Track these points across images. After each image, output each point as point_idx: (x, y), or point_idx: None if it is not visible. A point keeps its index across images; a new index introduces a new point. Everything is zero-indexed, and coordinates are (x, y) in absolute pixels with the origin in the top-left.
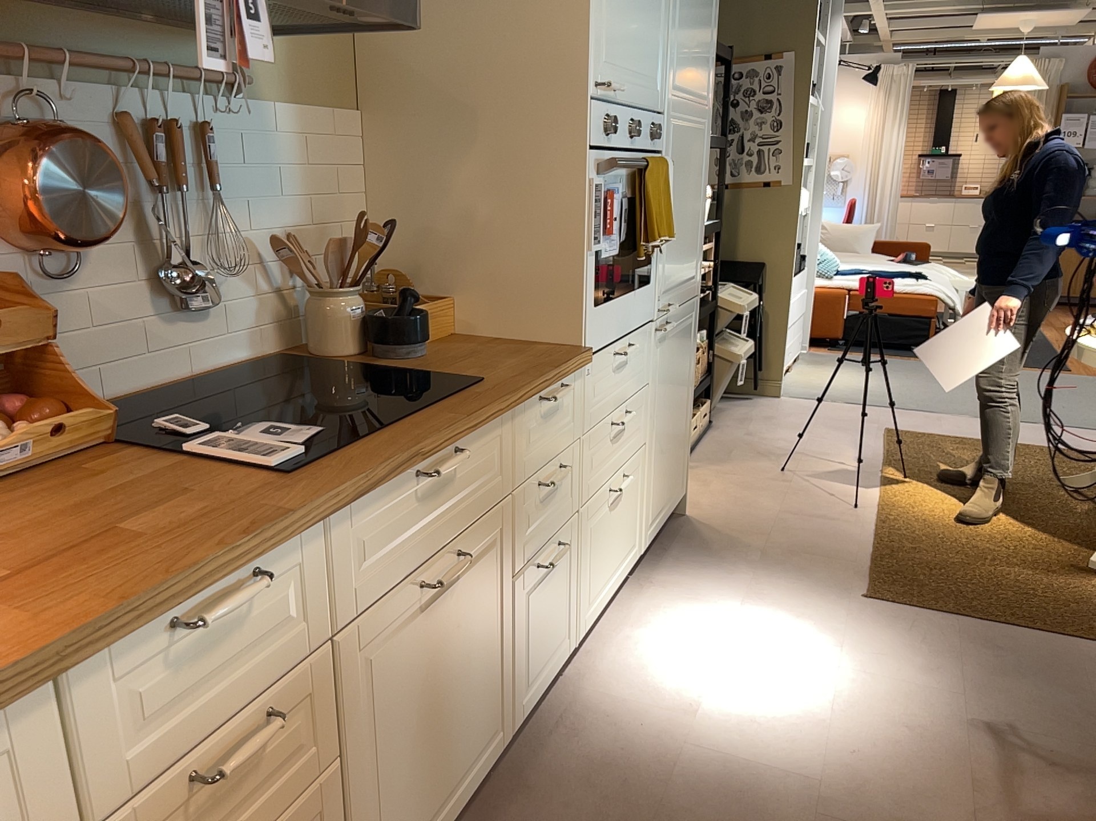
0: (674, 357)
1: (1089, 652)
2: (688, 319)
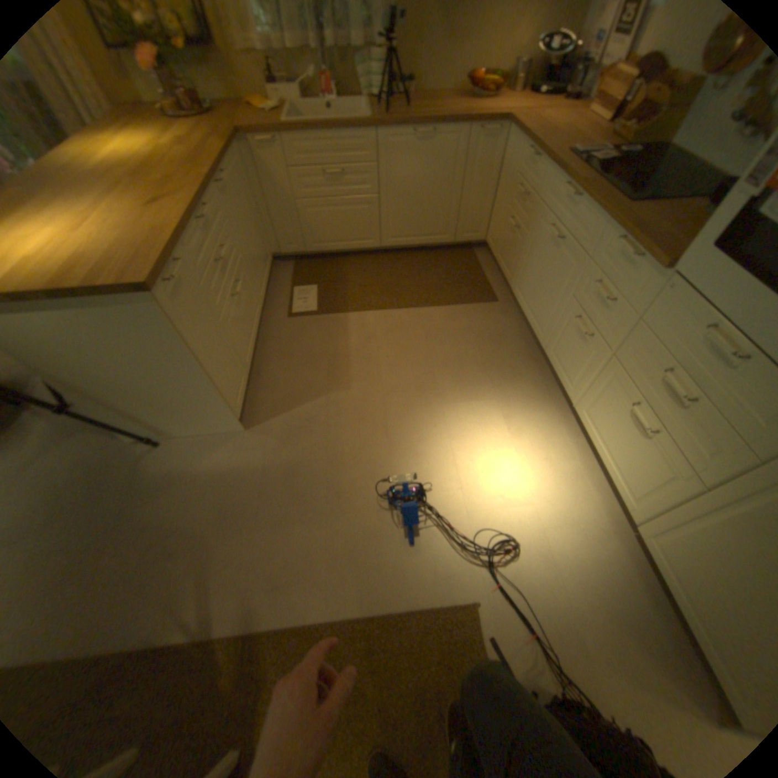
0: None
1: (313, 606)
2: None
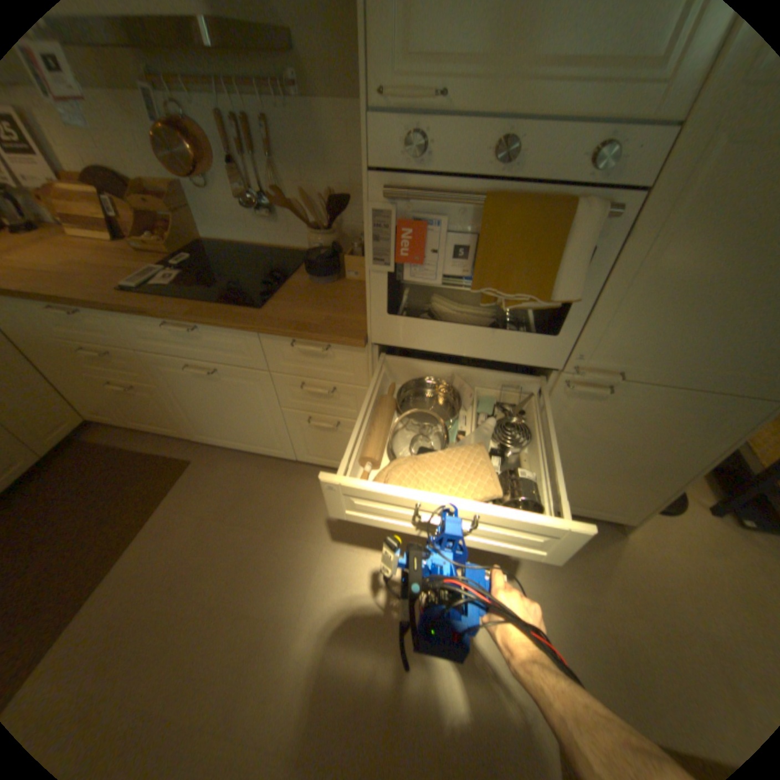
0: (629, 423)
1: None
2: (710, 410)
